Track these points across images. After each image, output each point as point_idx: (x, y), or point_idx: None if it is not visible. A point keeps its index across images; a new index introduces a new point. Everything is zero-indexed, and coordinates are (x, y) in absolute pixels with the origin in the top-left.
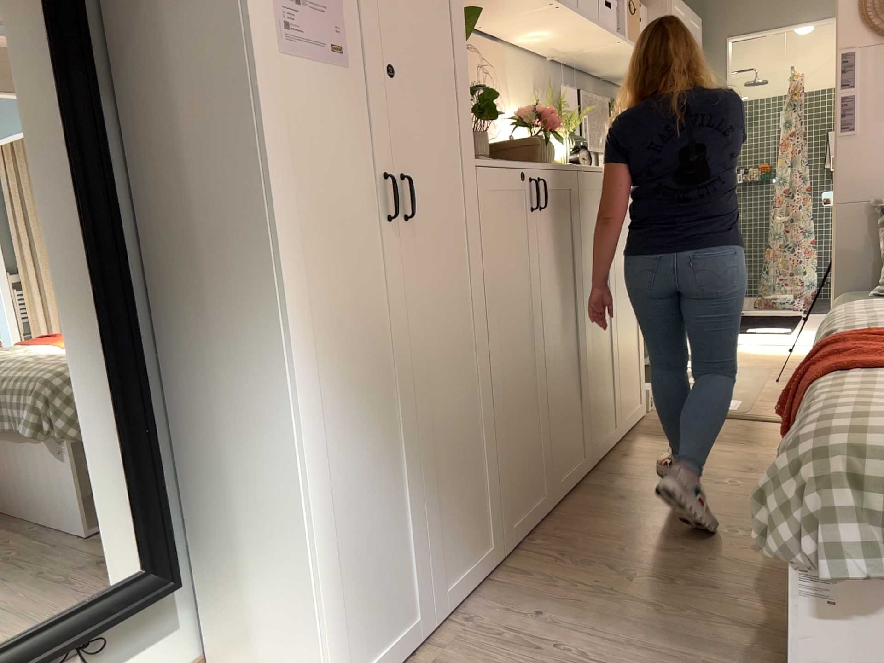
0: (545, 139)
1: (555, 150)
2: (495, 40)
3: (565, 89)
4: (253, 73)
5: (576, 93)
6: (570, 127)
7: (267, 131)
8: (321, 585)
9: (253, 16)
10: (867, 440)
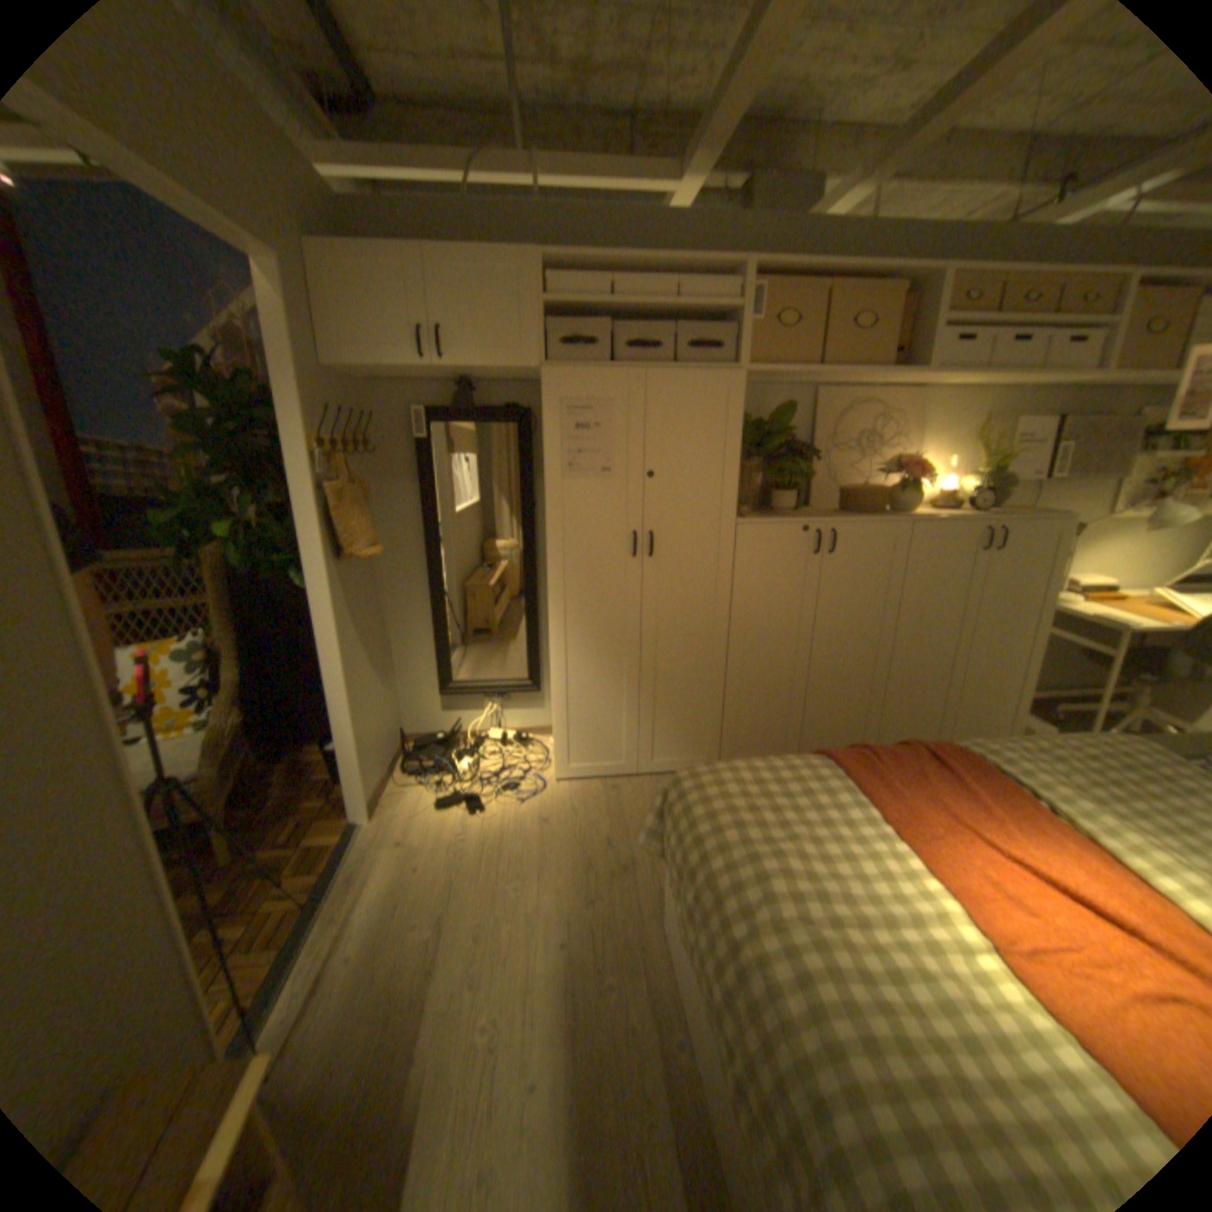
0: (907, 488)
1: (921, 497)
2: (920, 387)
3: (1028, 421)
4: (547, 493)
5: (1061, 420)
6: (1002, 464)
7: (553, 518)
8: (558, 716)
9: (551, 467)
10: (693, 779)
